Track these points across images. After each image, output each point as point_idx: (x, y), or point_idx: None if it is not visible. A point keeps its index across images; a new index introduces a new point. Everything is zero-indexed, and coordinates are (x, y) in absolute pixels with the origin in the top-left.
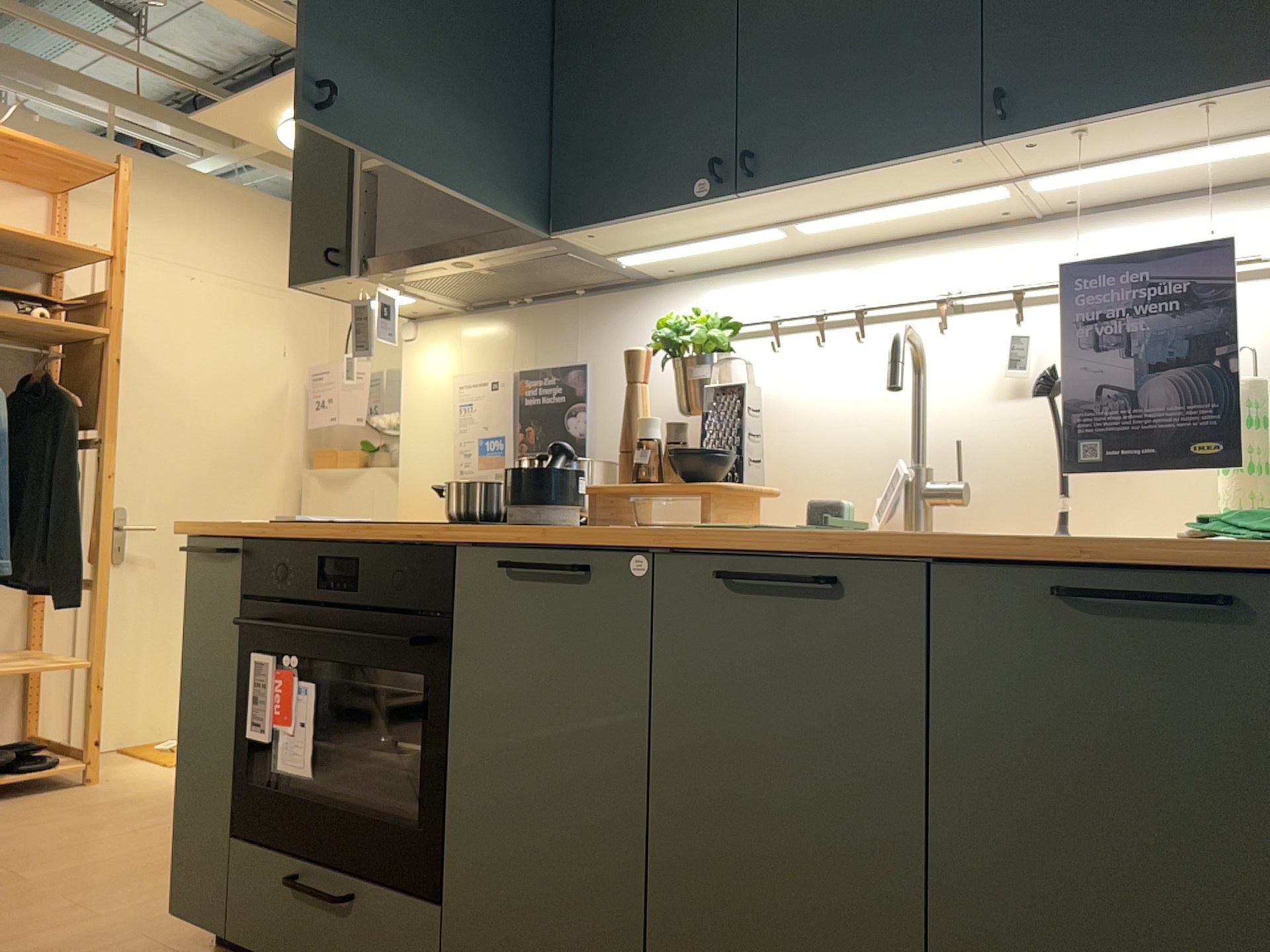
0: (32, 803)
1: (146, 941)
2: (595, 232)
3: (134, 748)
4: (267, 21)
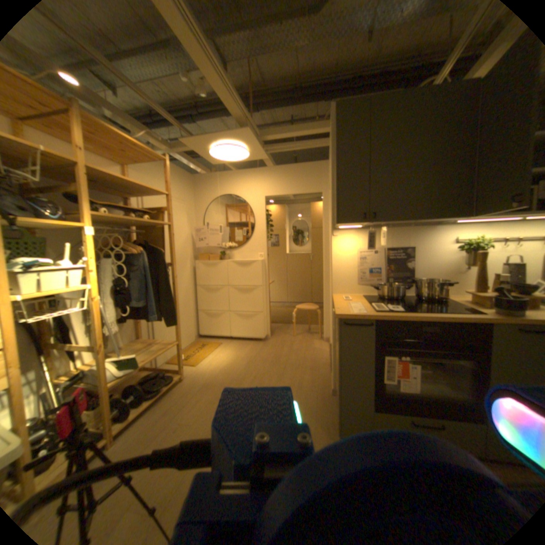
0: (176, 394)
1: (318, 444)
2: (482, 216)
3: (171, 361)
4: (237, 106)
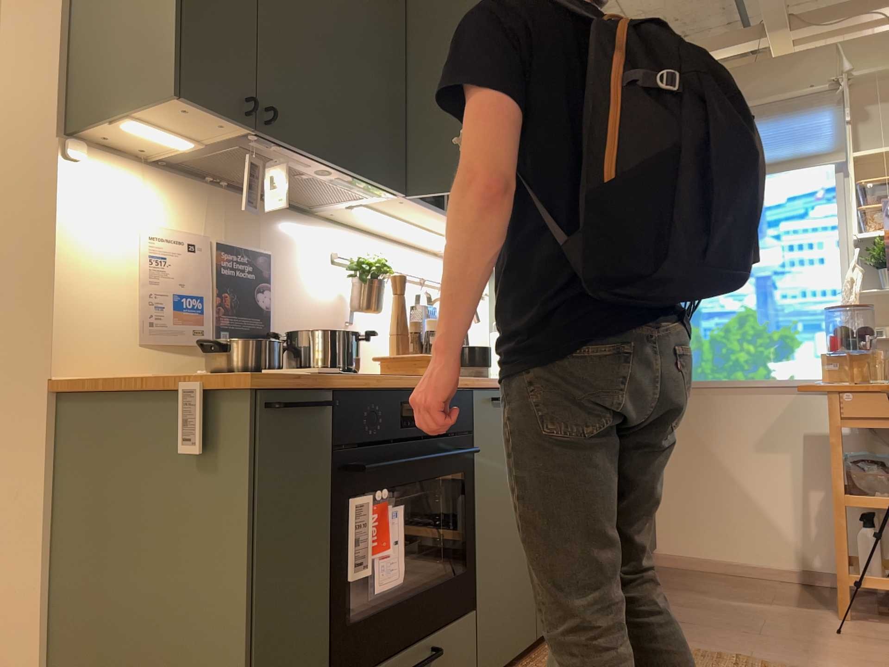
0: None
1: None
2: (406, 201)
3: None
4: None
